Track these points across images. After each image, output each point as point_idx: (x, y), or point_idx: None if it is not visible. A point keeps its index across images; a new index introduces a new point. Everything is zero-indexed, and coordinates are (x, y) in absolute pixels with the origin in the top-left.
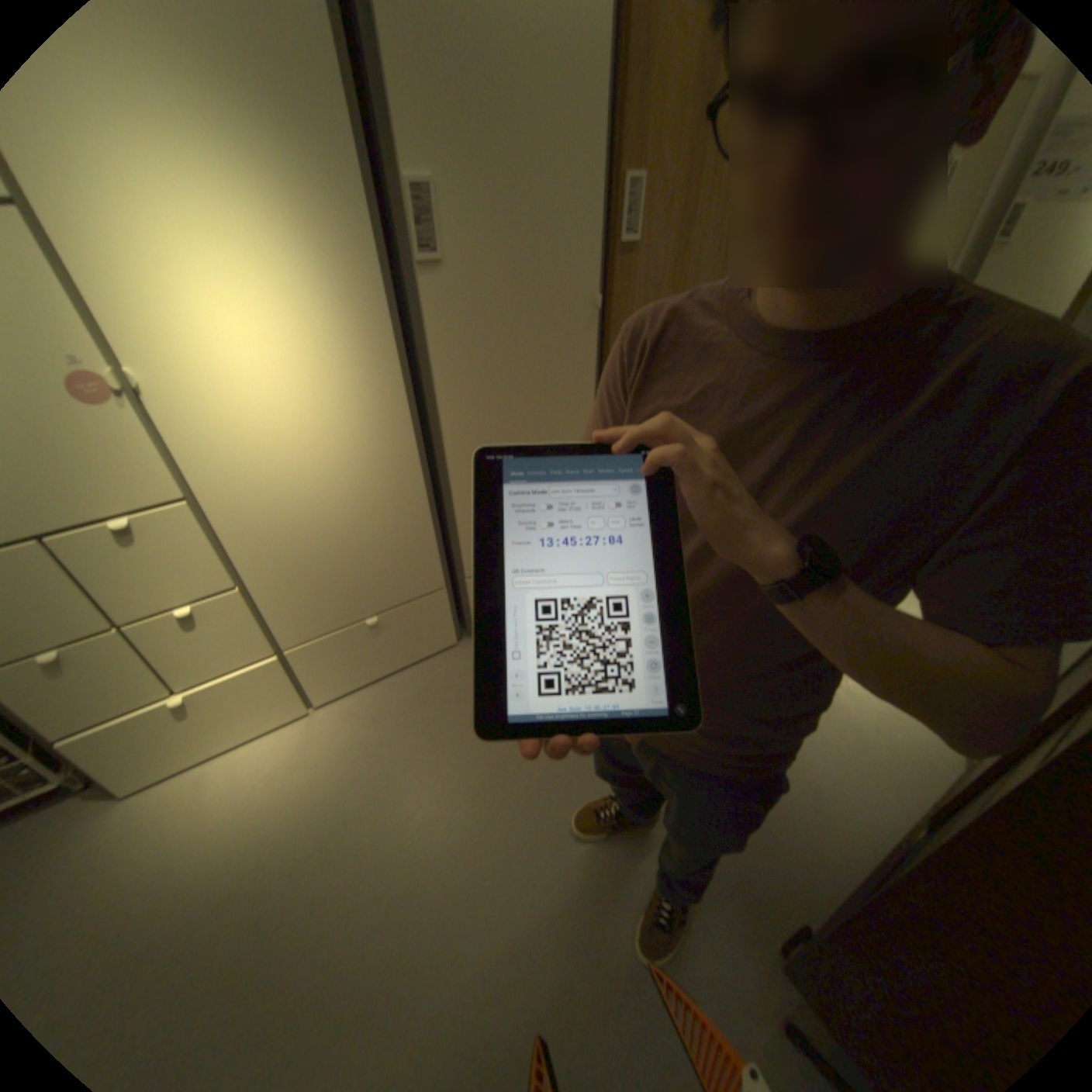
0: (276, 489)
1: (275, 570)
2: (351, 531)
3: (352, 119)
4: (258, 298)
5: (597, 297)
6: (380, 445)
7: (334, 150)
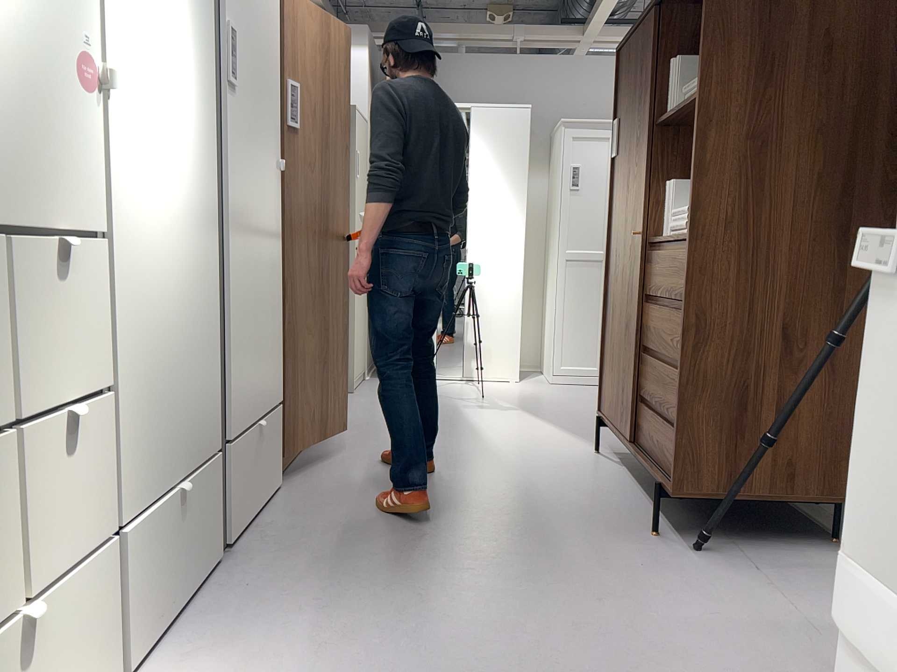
0: (148, 254)
1: (132, 373)
2: (178, 337)
3: None
4: (167, 57)
5: (279, 160)
6: (201, 235)
7: None
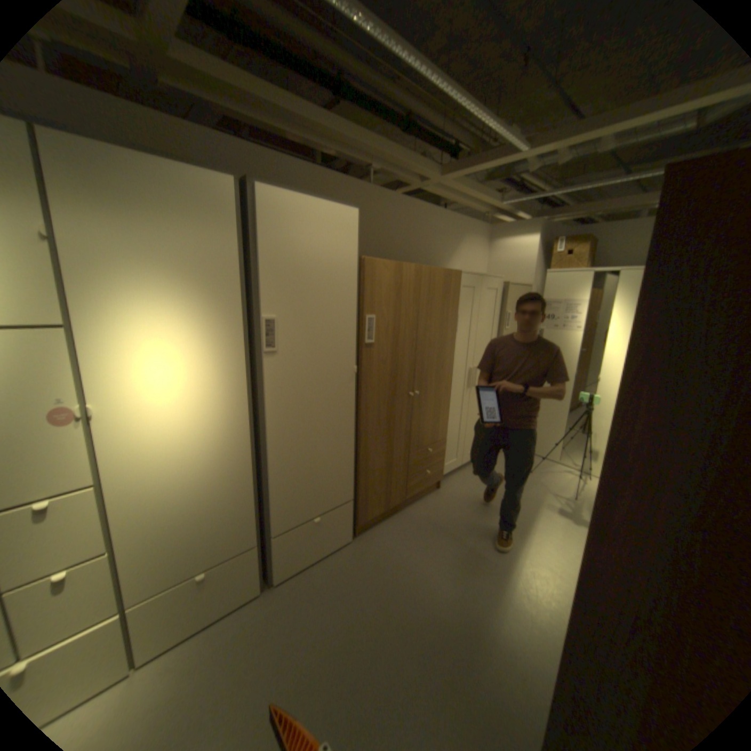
0: (157, 477)
1: (139, 537)
2: (199, 505)
3: (242, 296)
4: (177, 369)
5: (355, 367)
6: (229, 447)
7: (232, 307)
